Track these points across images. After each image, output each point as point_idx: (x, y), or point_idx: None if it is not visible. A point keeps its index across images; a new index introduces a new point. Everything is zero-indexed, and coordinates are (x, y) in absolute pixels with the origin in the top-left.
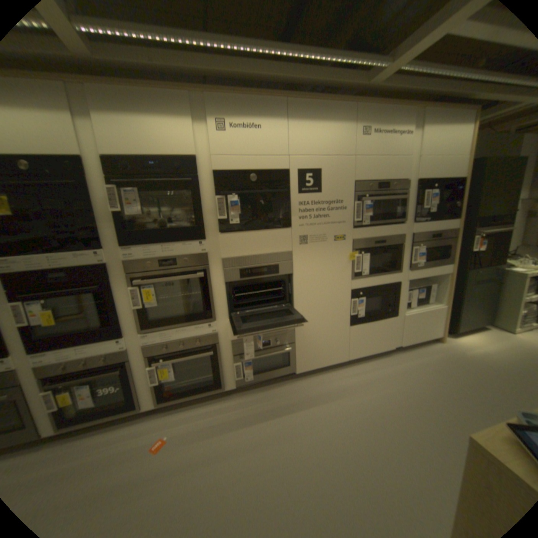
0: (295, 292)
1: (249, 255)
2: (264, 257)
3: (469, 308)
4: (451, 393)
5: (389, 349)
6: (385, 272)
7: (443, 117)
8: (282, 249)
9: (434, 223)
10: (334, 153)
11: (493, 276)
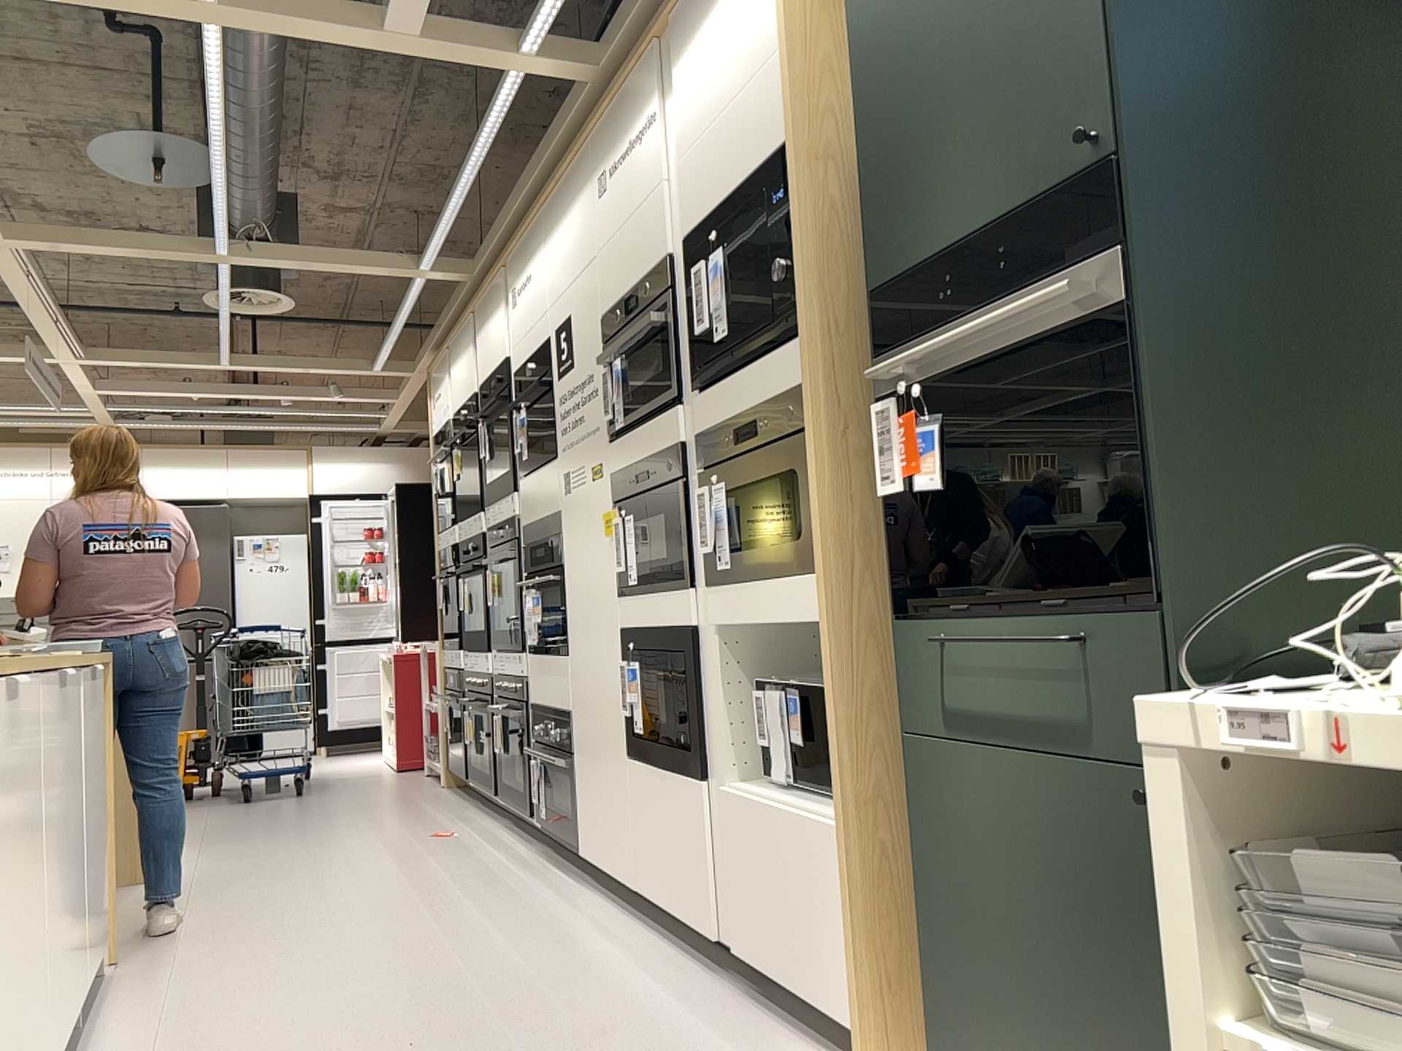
0: (566, 614)
1: (542, 521)
2: (542, 525)
3: (959, 915)
4: (487, 1044)
5: (704, 930)
6: (663, 584)
7: (701, 3)
8: (552, 507)
9: (737, 382)
10: (577, 271)
11: (1093, 712)
